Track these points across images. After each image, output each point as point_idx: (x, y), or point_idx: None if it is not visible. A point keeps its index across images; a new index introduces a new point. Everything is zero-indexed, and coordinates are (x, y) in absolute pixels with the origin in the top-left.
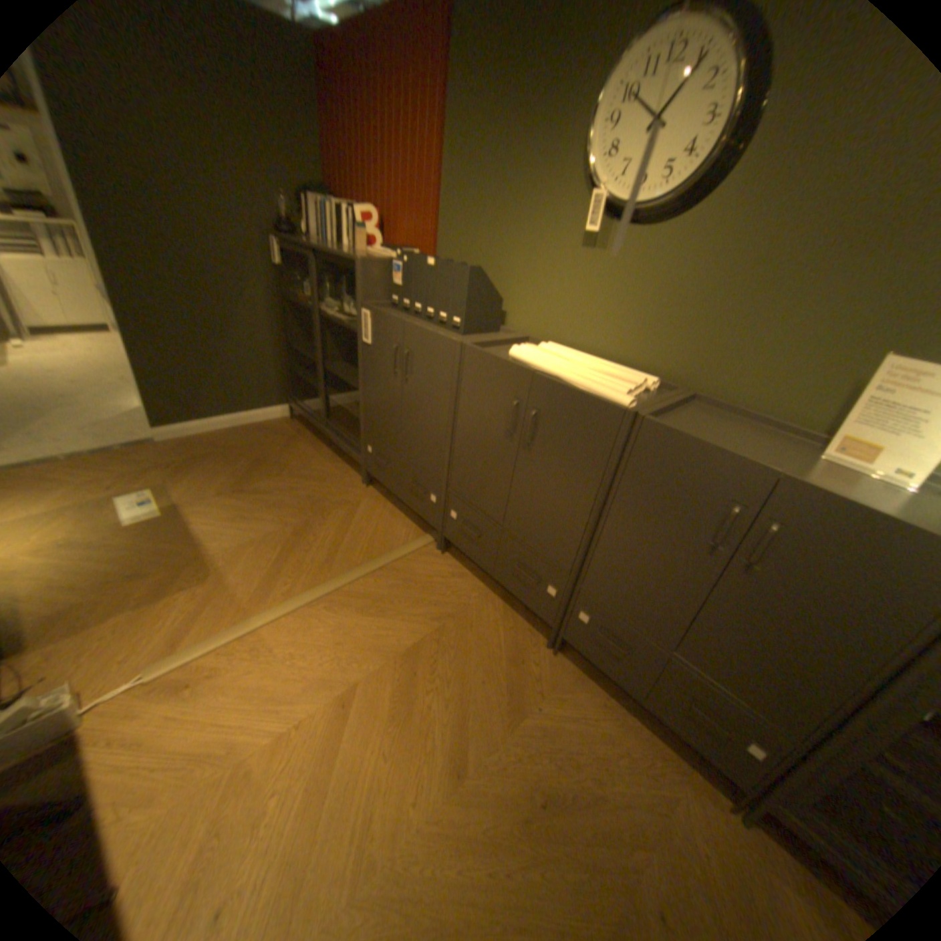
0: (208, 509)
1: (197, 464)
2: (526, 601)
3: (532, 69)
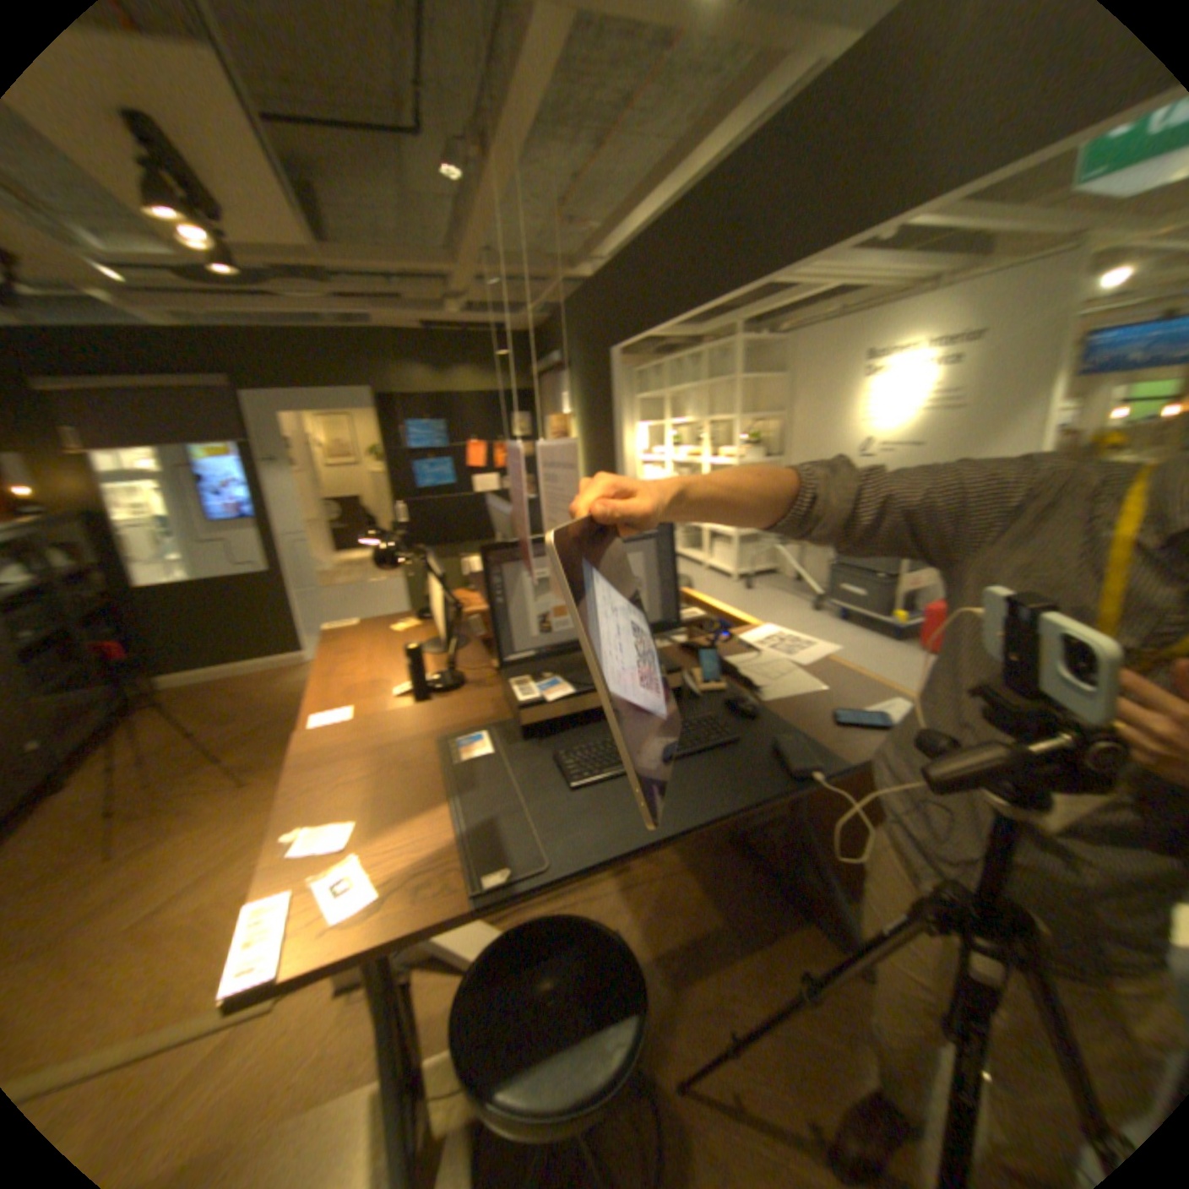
0: None
1: None
2: None
3: None
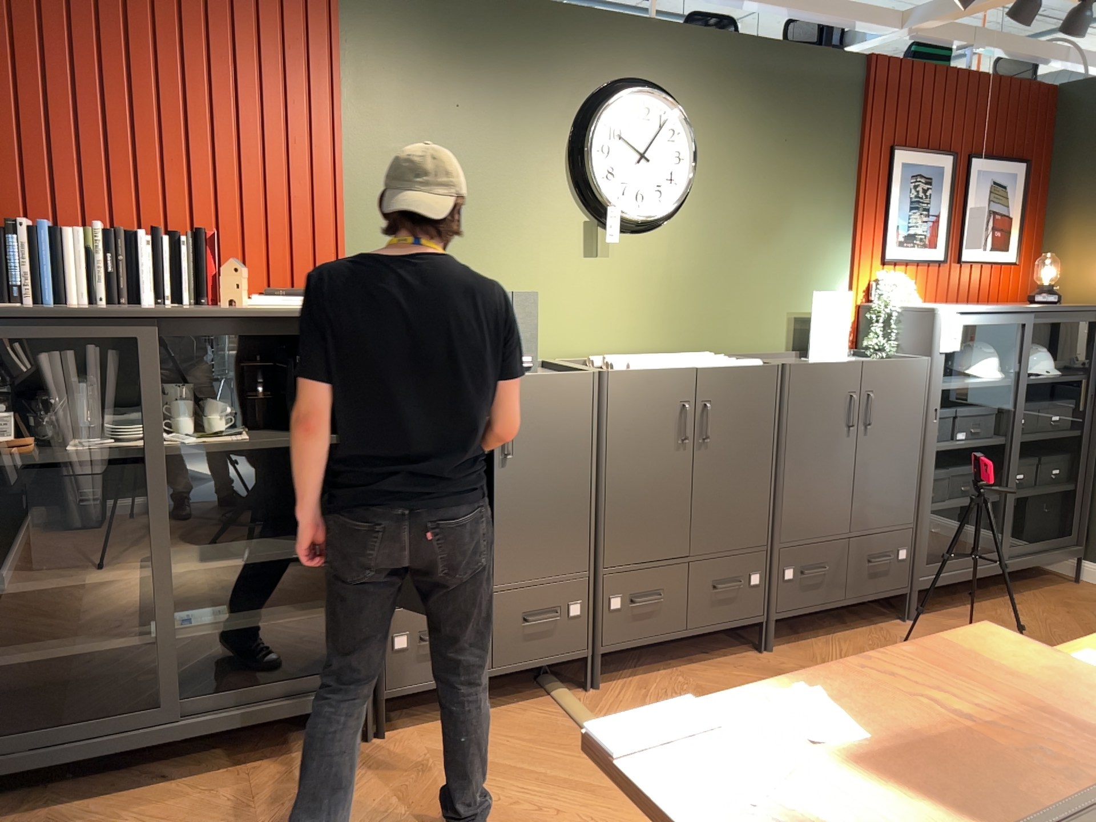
0: None
1: None
2: (732, 621)
3: (487, 90)
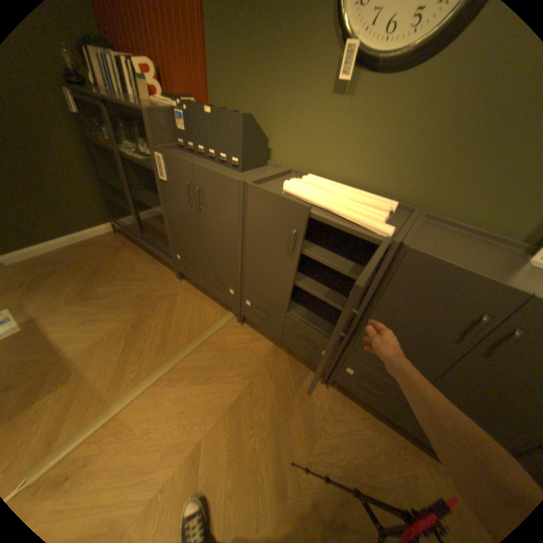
0: (61, 317)
1: (46, 280)
2: (307, 357)
3: None
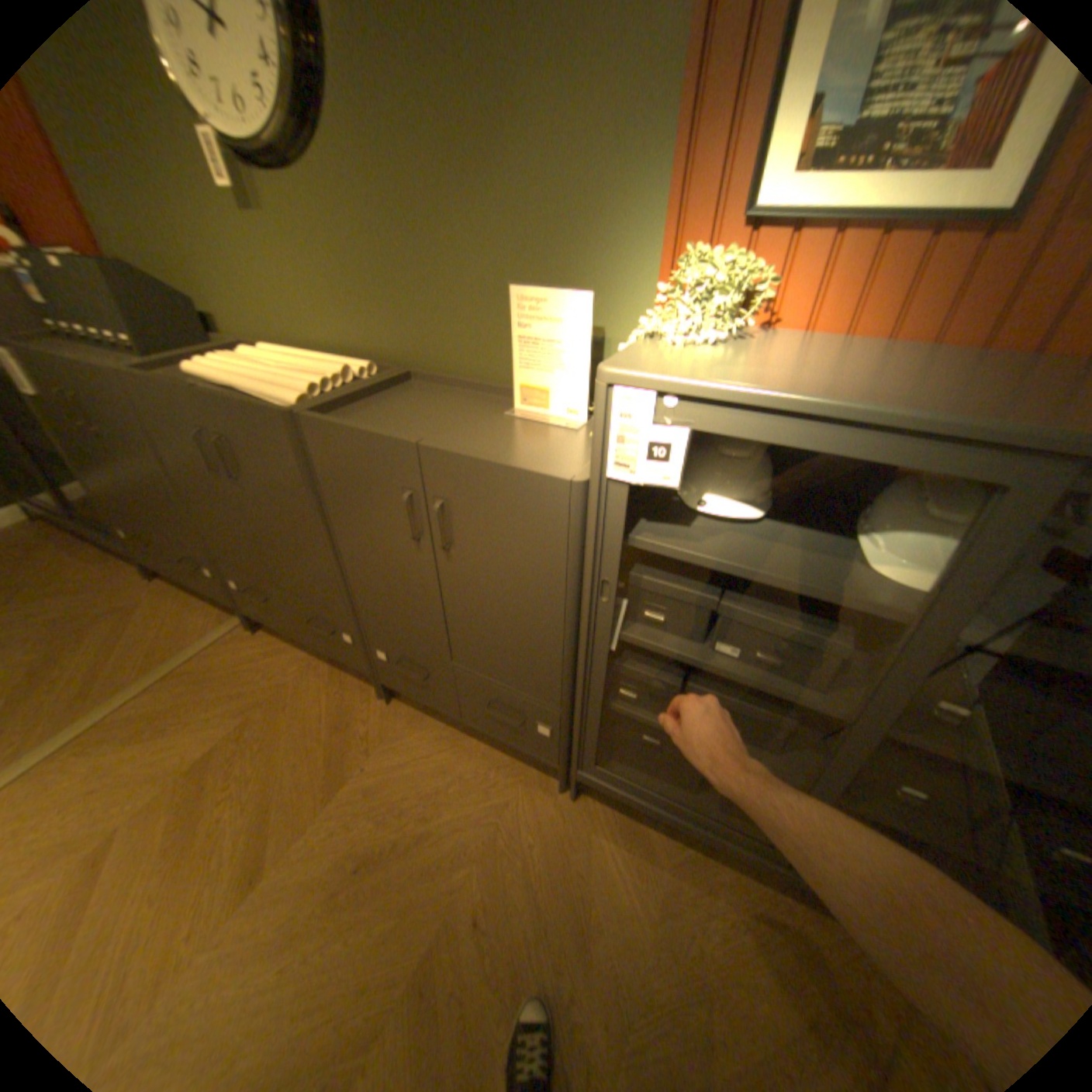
0: None
1: None
2: (338, 657)
3: None
